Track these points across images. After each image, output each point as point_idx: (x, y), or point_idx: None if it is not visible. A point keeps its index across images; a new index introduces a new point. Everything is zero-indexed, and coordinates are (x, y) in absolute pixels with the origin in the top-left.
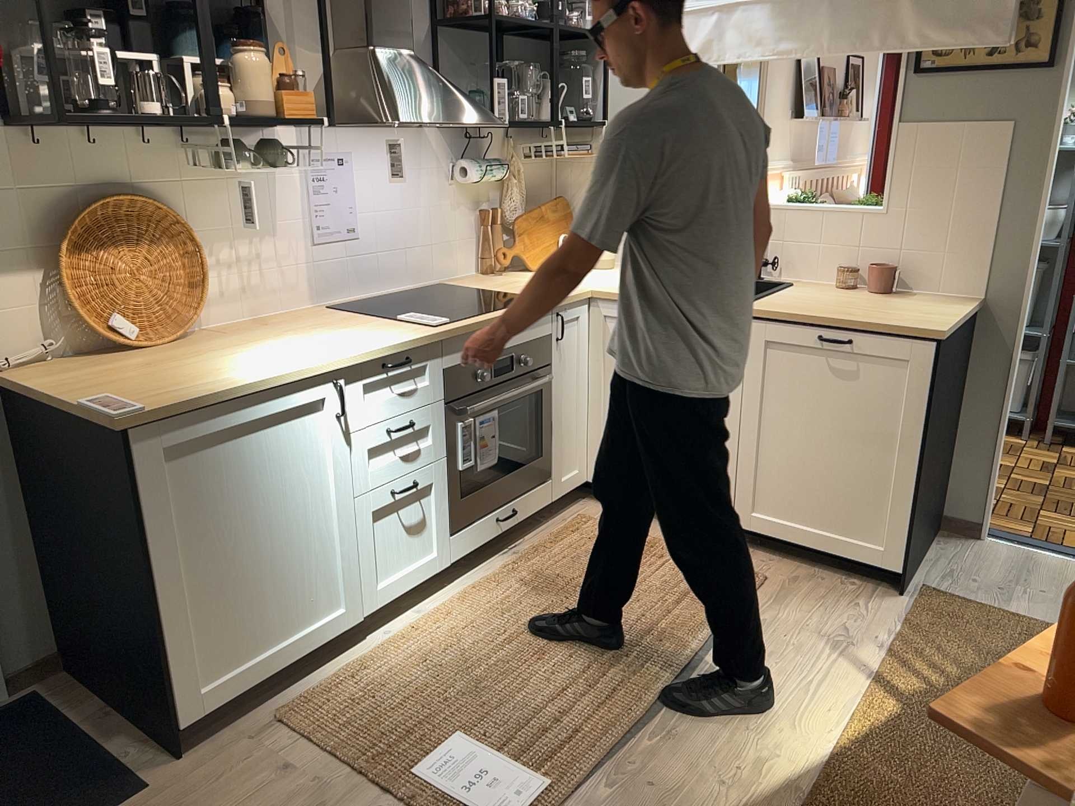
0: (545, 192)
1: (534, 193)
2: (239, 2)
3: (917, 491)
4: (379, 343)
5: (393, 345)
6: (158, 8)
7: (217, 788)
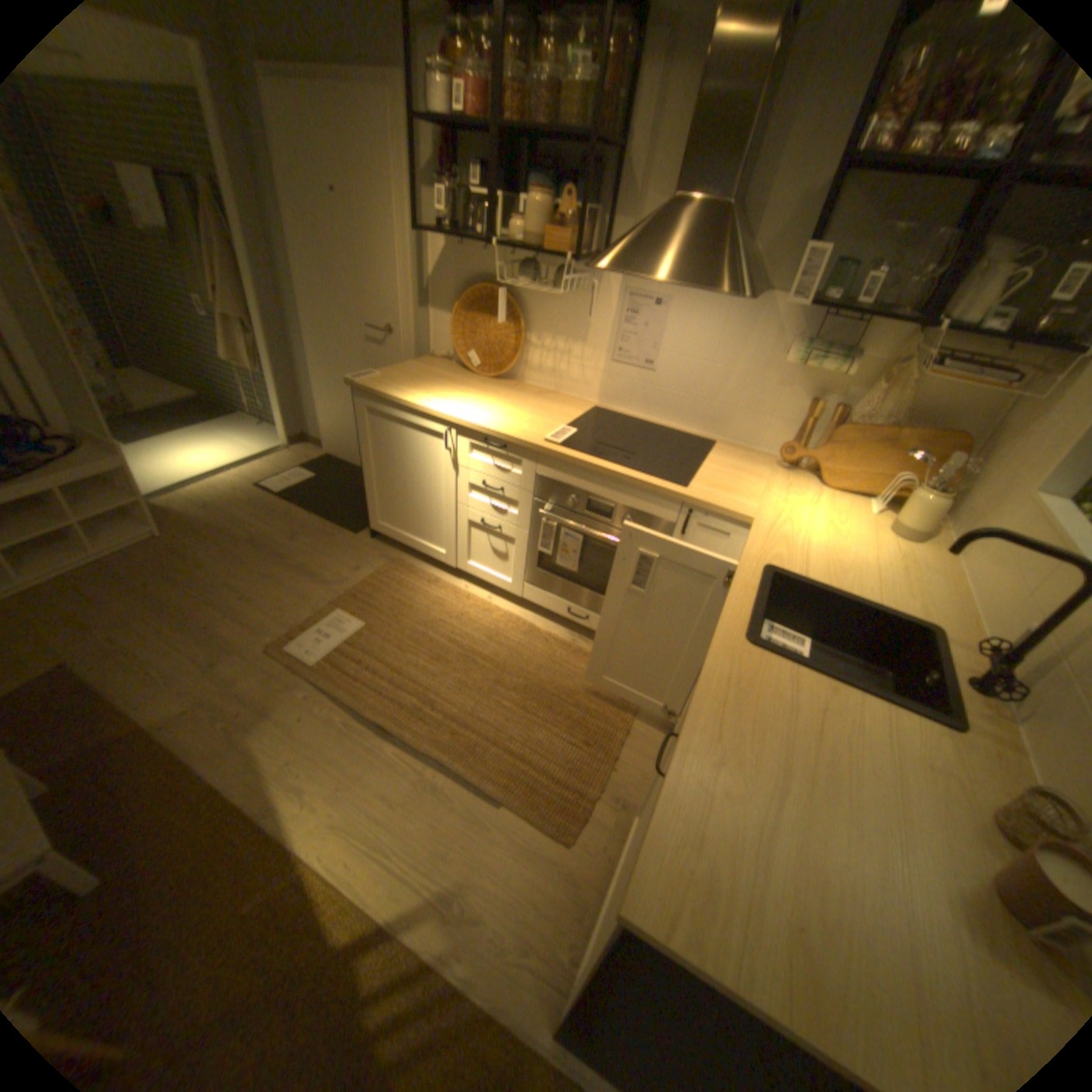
0: (972, 422)
1: (943, 416)
2: (606, 149)
3: (577, 1000)
4: (491, 425)
5: (490, 430)
6: (545, 156)
7: (350, 551)
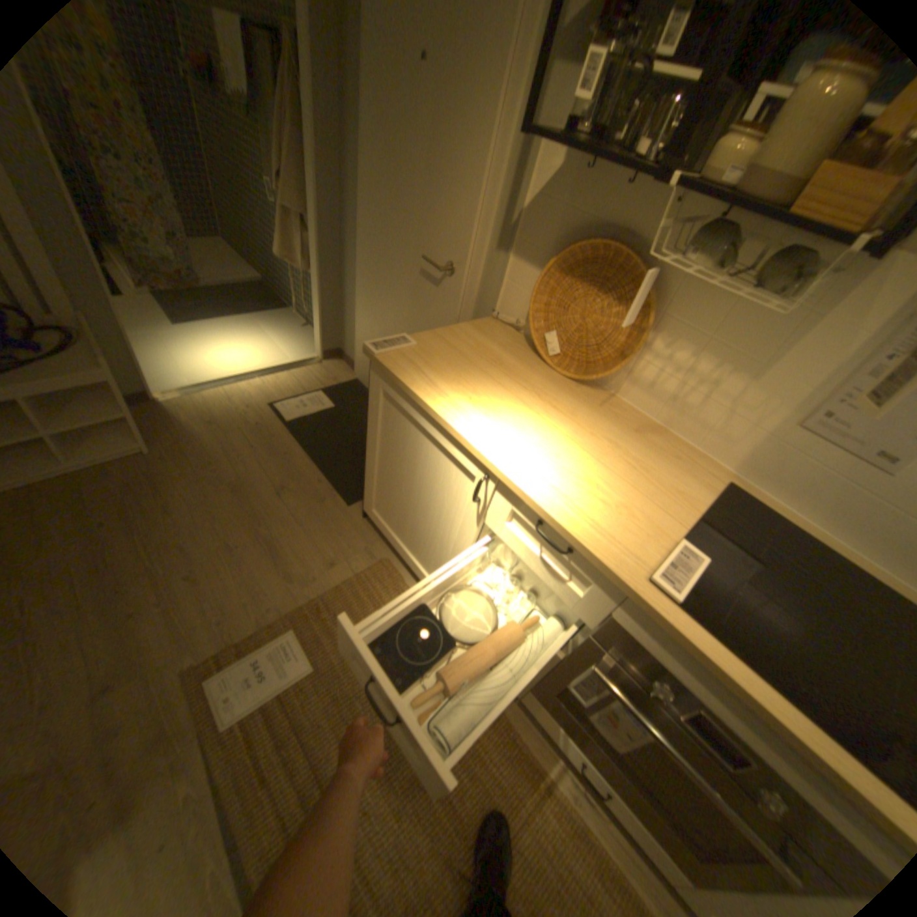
0: None
1: None
2: None
3: None
4: (559, 505)
5: (555, 519)
6: None
7: (333, 532)
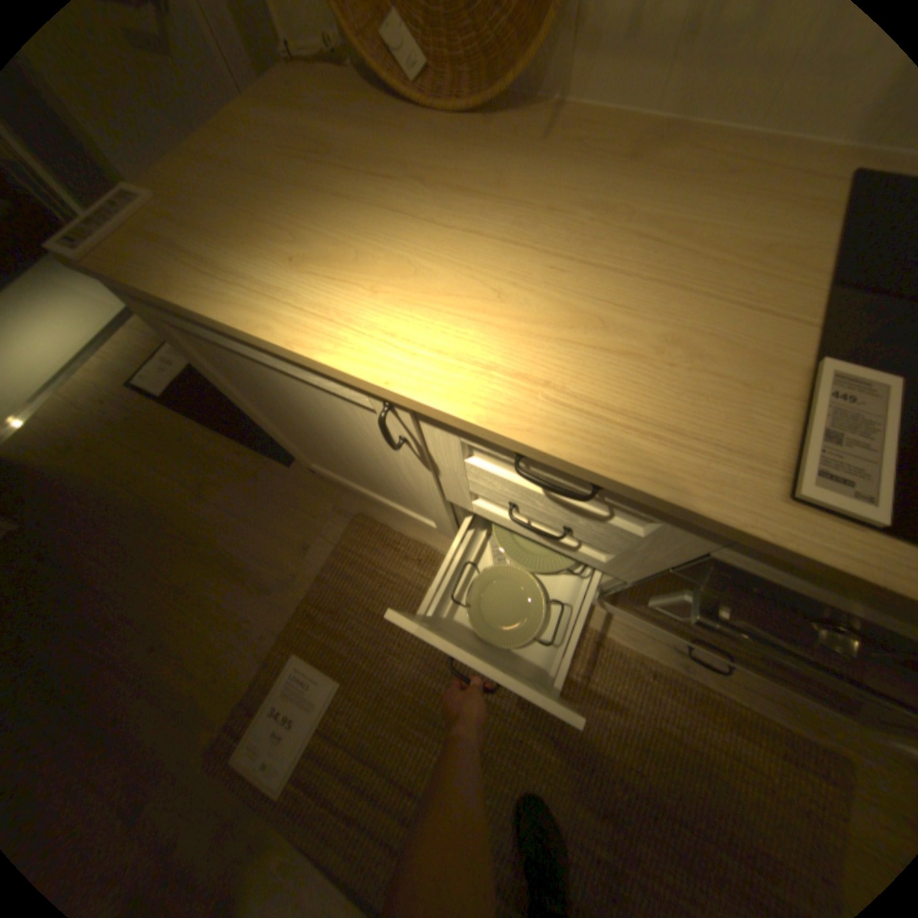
0: None
1: None
2: None
3: None
4: (544, 412)
5: (548, 449)
6: None
7: (285, 509)
